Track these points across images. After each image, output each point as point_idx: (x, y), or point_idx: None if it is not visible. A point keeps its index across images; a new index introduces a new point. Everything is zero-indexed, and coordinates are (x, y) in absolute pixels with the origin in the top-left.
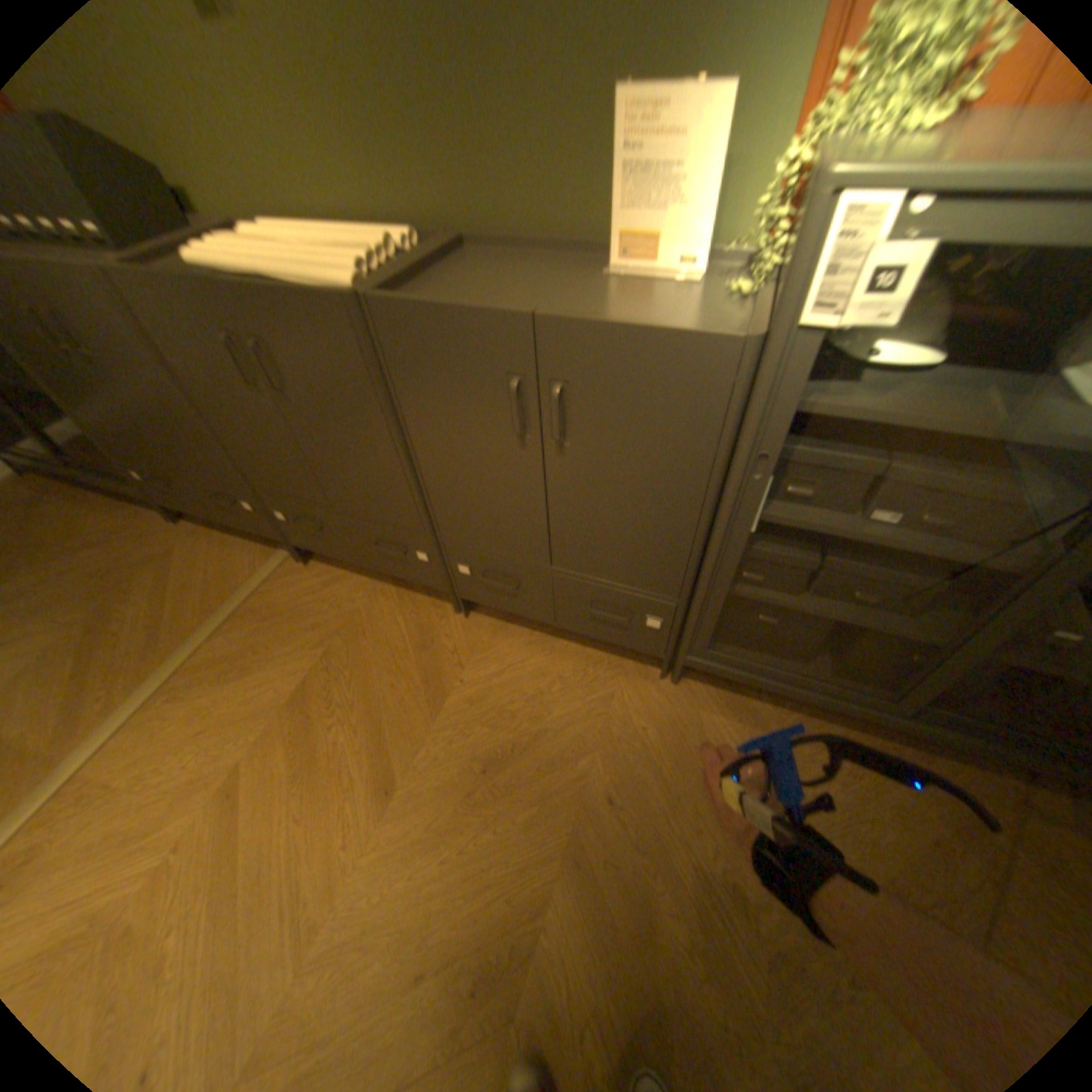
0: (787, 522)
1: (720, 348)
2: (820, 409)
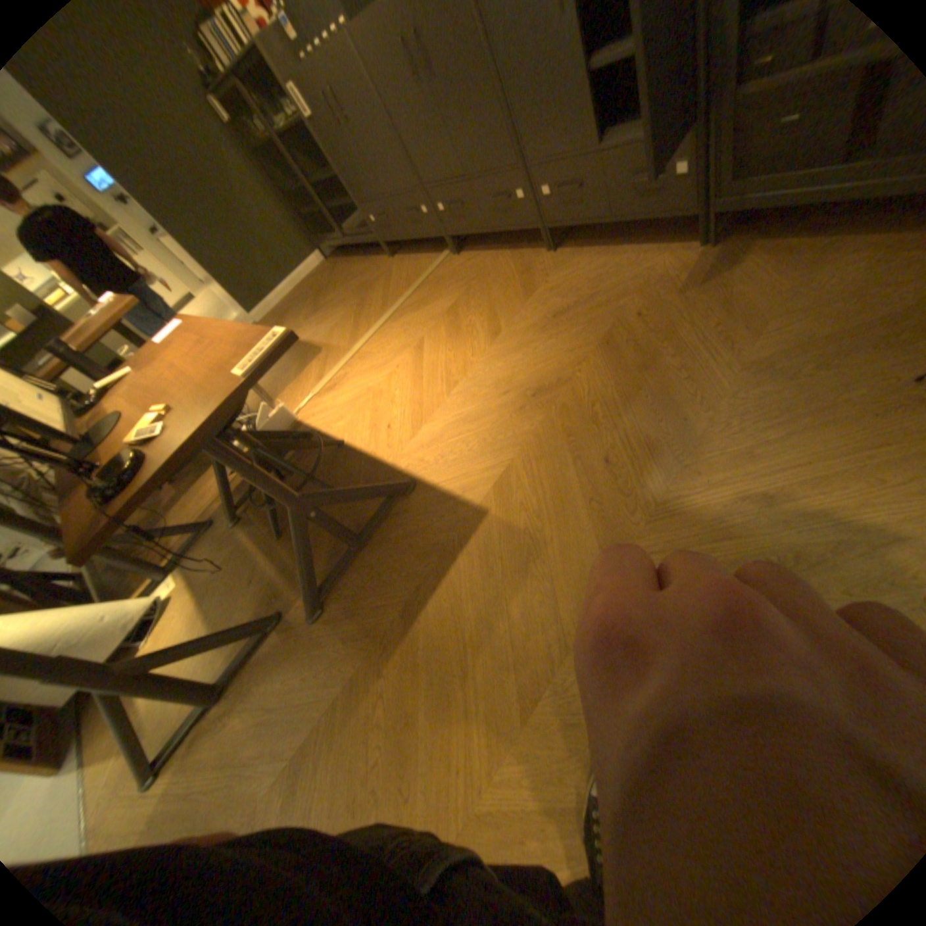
0: None
1: None
2: None
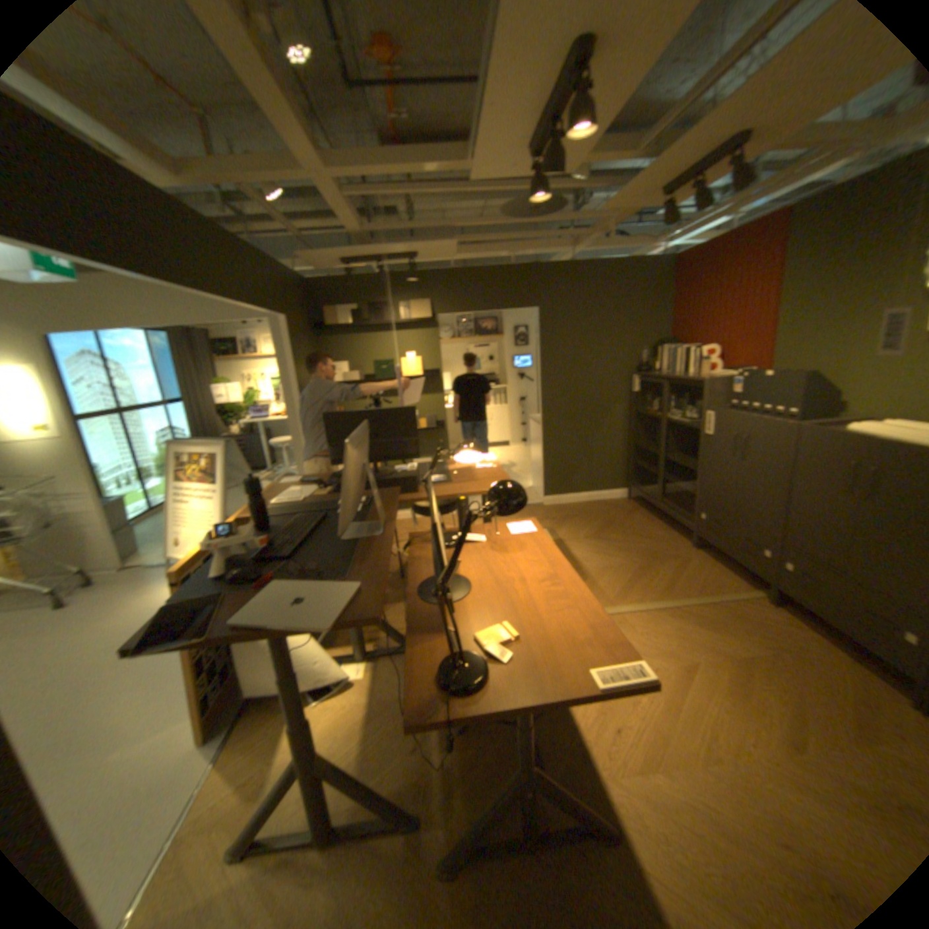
0: None
1: None
2: None
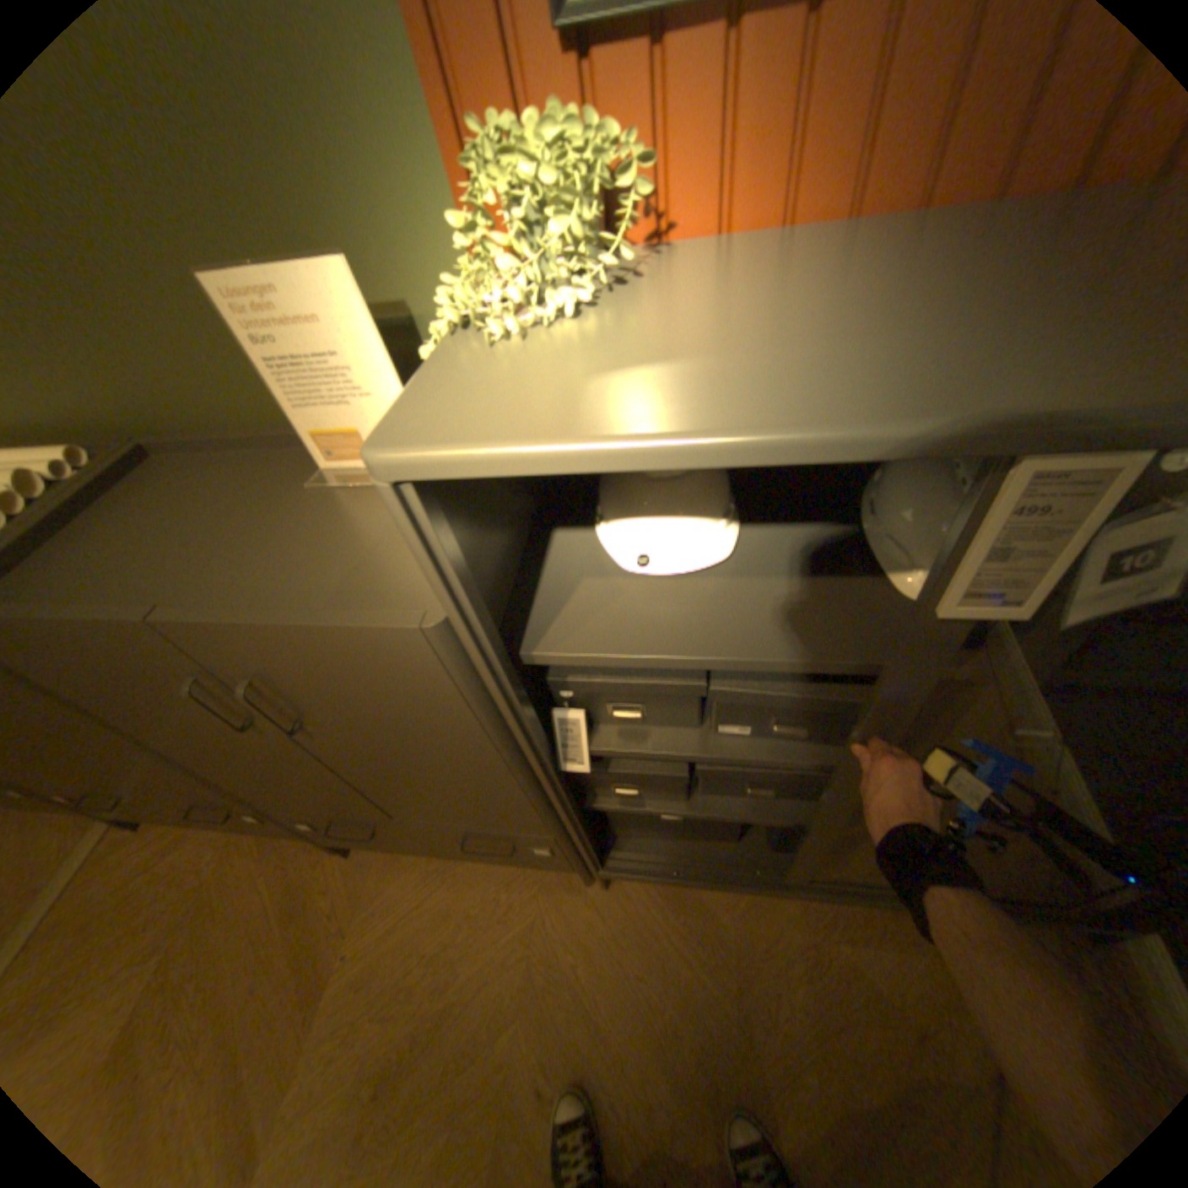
0: (623, 754)
1: (396, 639)
2: (581, 662)
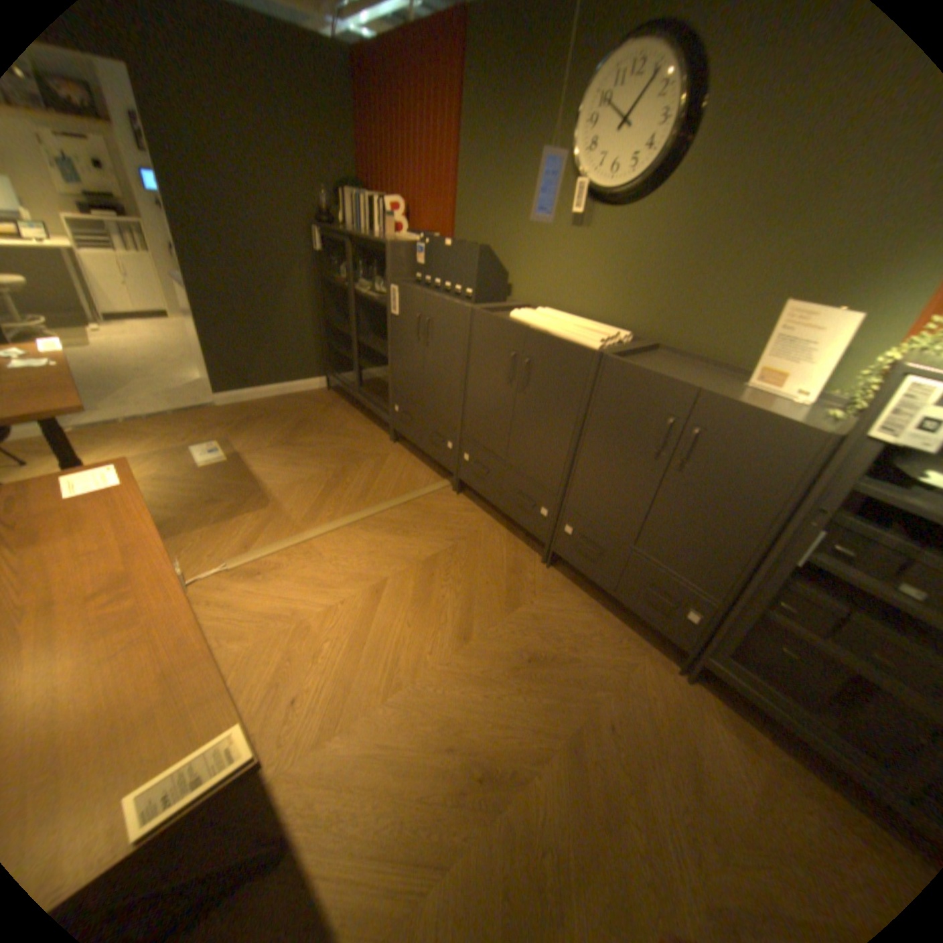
0: (829, 569)
1: (812, 436)
2: (873, 494)
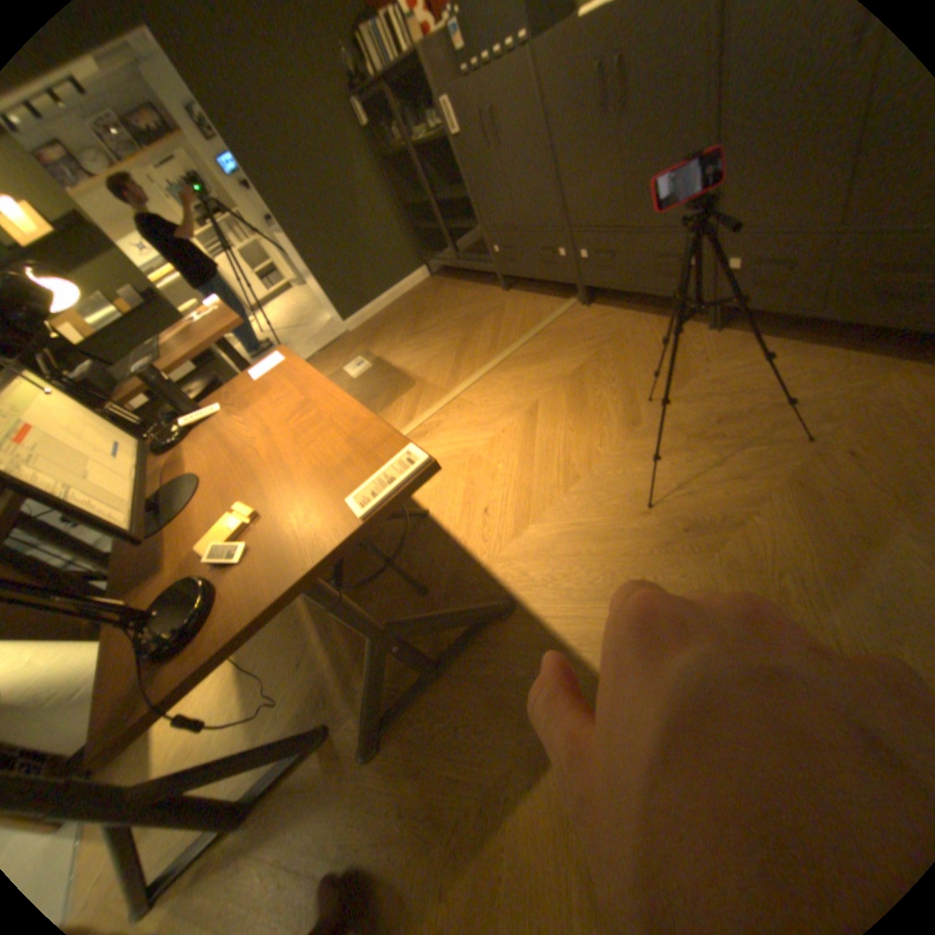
0: None
1: None
2: None
